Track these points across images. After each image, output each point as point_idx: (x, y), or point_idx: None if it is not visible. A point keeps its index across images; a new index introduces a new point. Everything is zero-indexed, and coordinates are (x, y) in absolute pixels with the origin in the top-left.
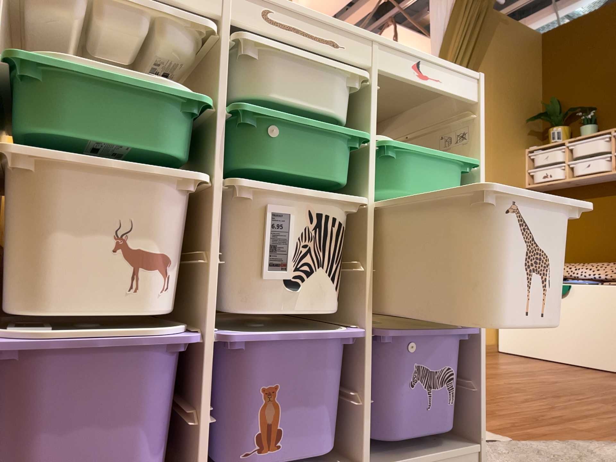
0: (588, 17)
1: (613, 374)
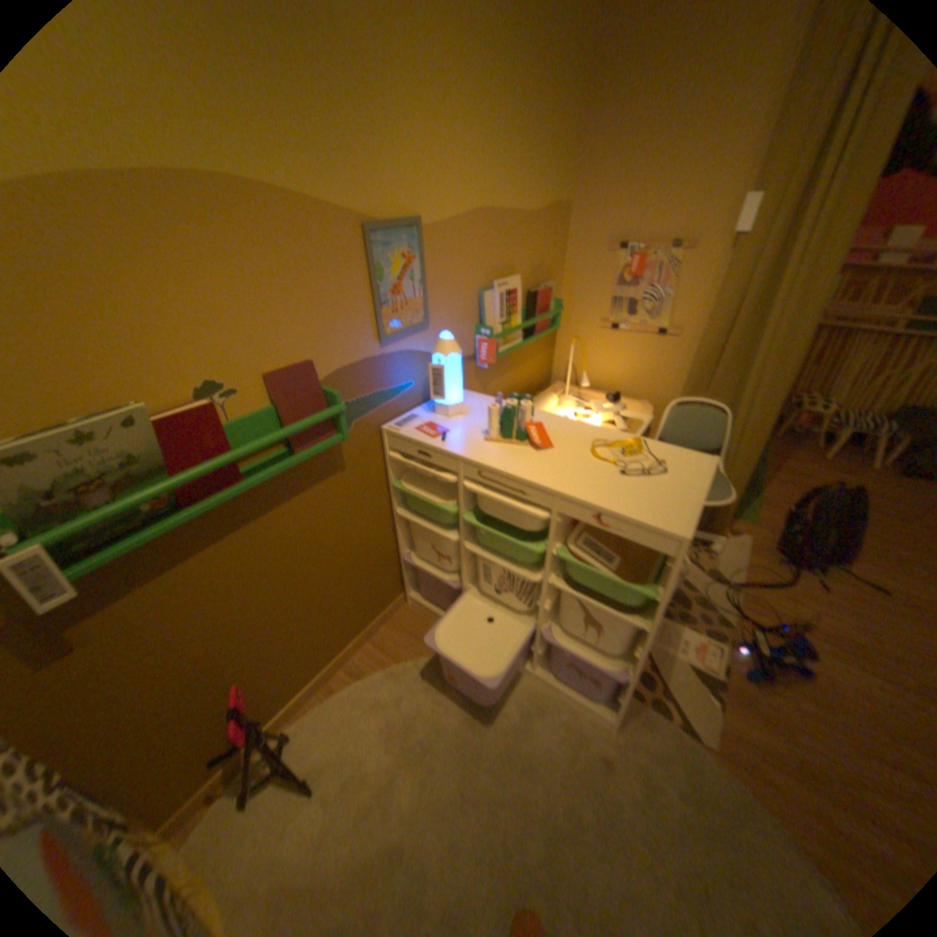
0: None
1: None
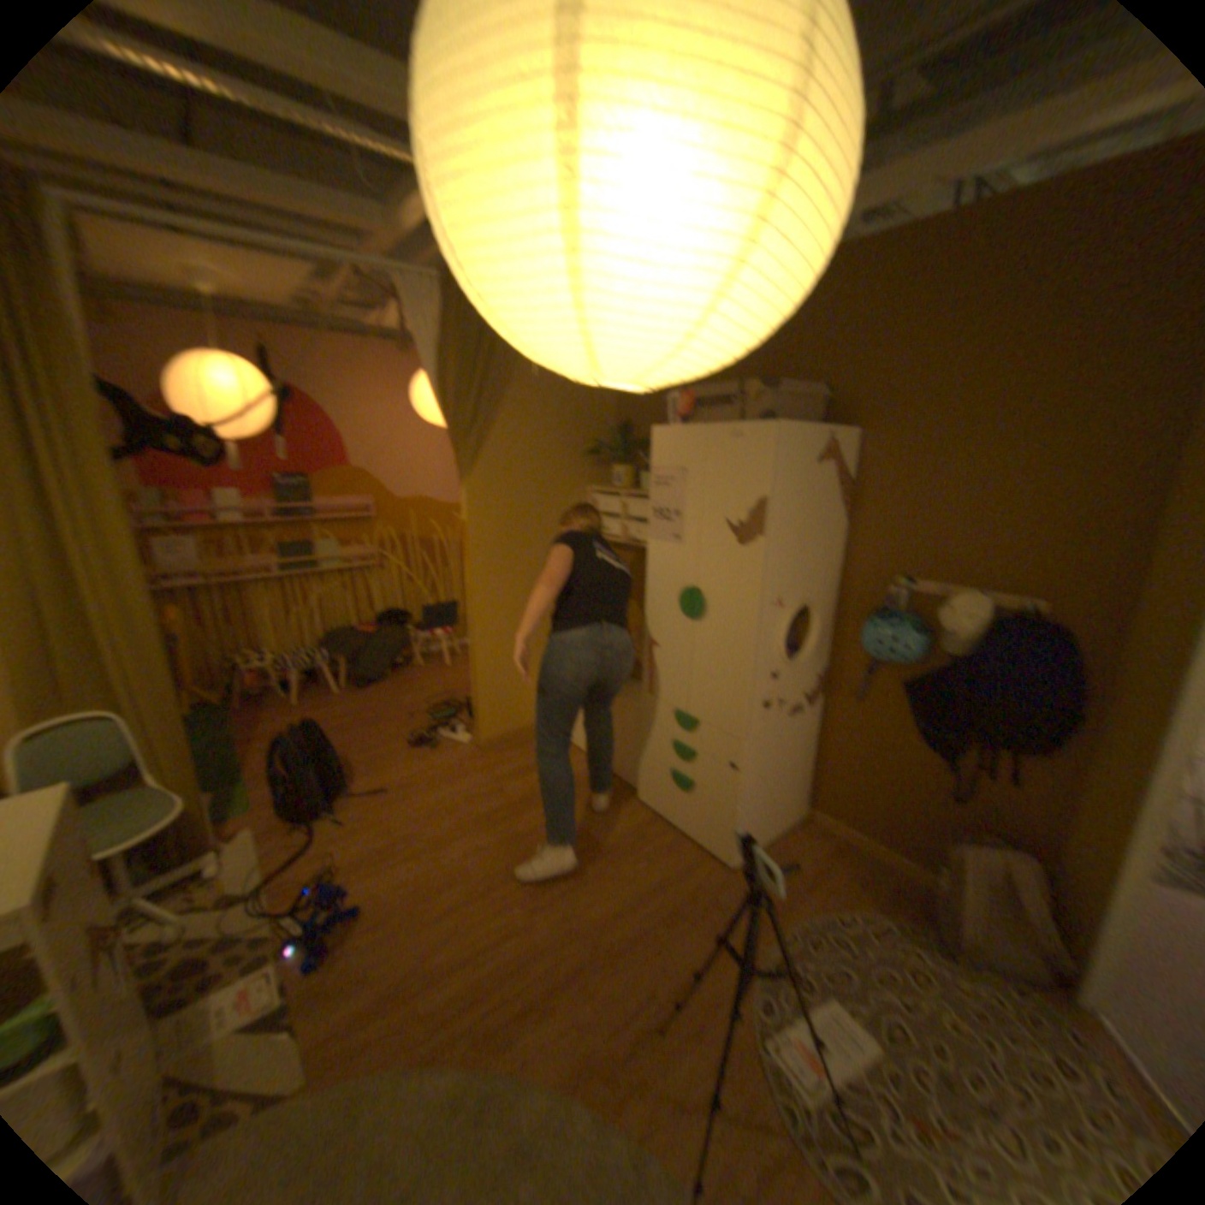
0: None
1: (623, 796)
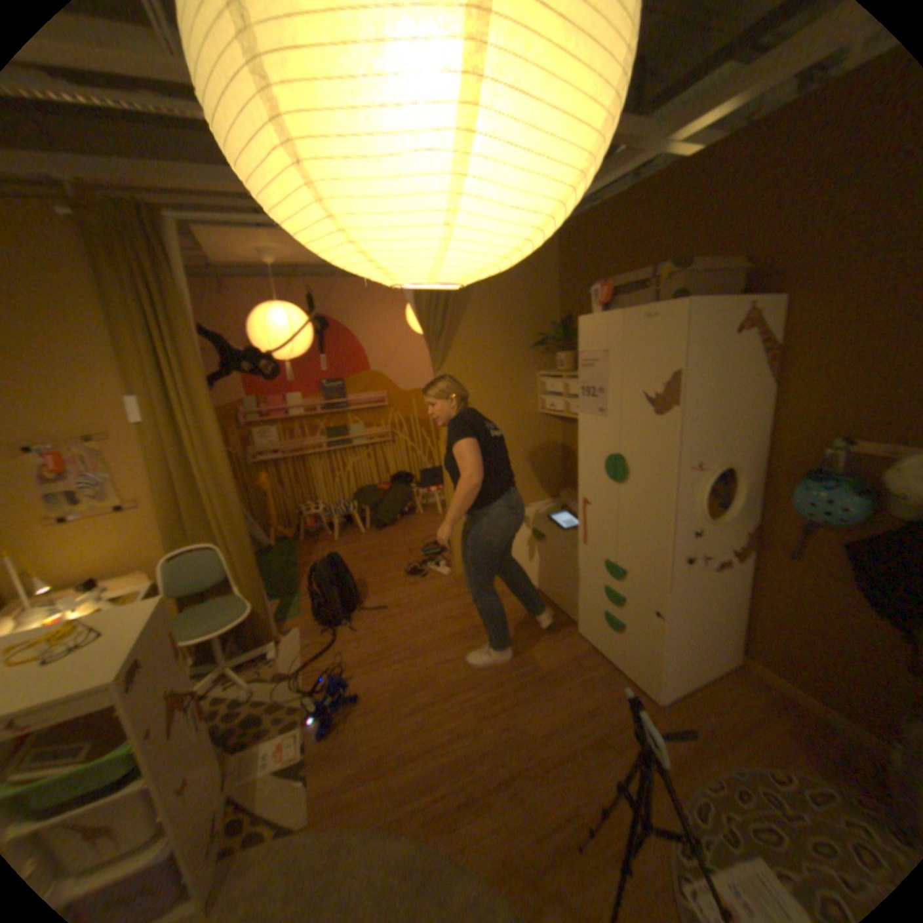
0: (599, 207)
1: (565, 627)
